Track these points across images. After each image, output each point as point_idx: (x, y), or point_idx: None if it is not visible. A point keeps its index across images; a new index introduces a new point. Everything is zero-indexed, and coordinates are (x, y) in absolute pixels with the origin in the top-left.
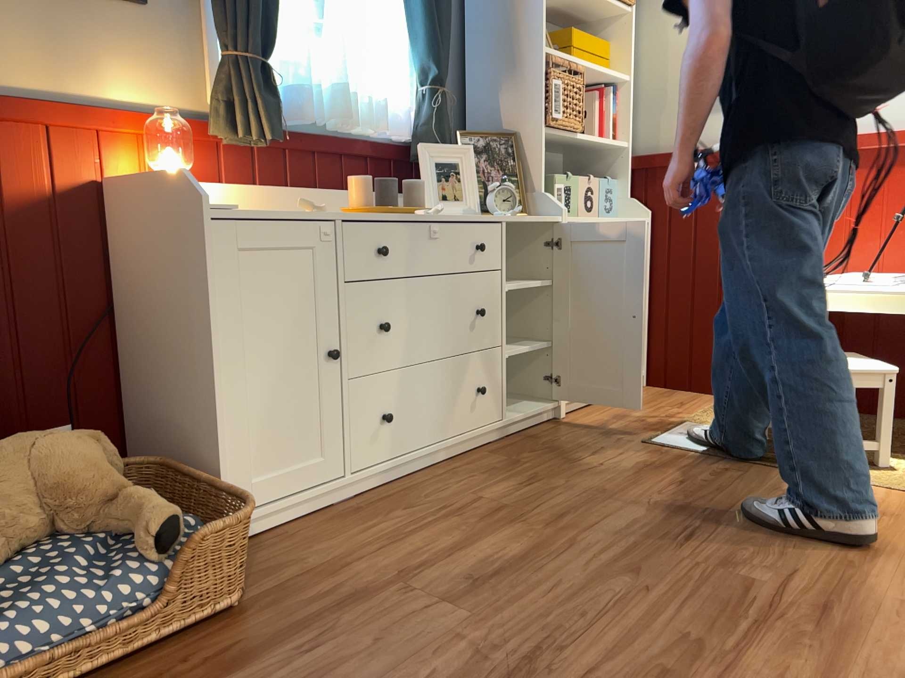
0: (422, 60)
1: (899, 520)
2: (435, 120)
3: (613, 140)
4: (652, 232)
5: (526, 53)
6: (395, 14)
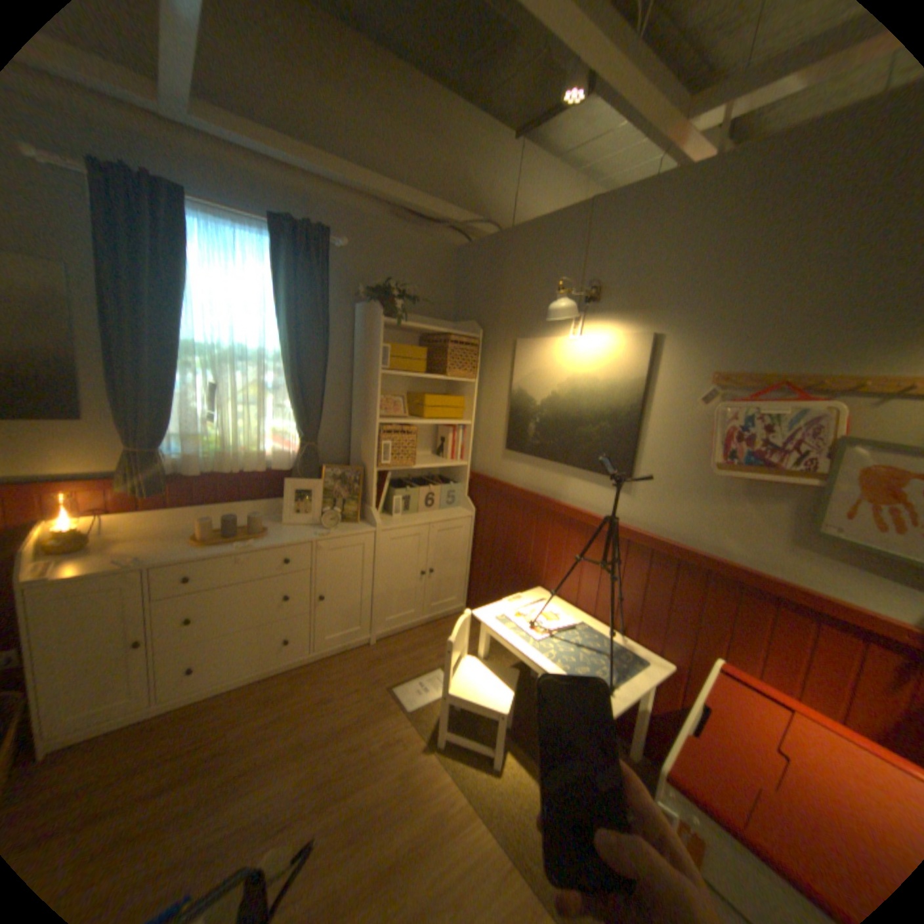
0: (296, 426)
1: (432, 853)
2: (301, 463)
3: (459, 459)
4: (475, 522)
5: (371, 422)
6: (283, 397)
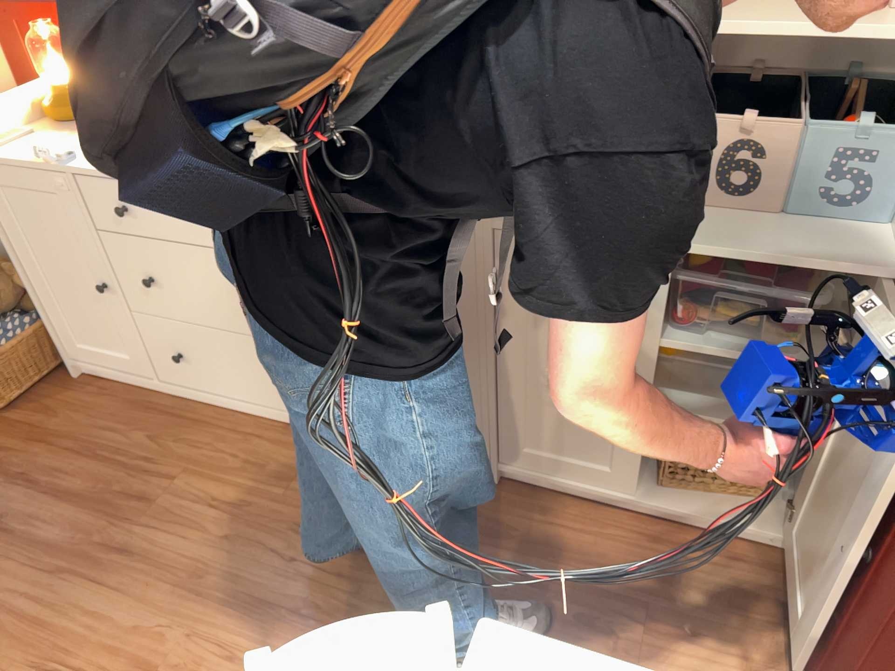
0: None
1: None
2: None
3: None
4: None
5: None
6: None
